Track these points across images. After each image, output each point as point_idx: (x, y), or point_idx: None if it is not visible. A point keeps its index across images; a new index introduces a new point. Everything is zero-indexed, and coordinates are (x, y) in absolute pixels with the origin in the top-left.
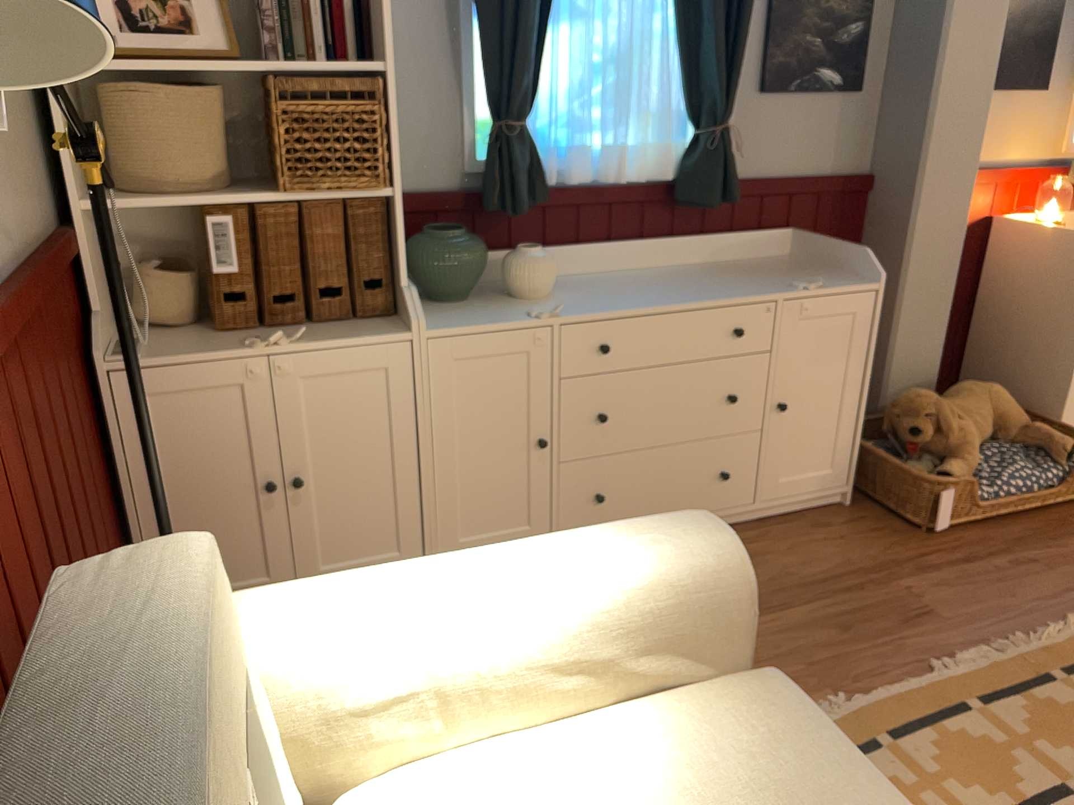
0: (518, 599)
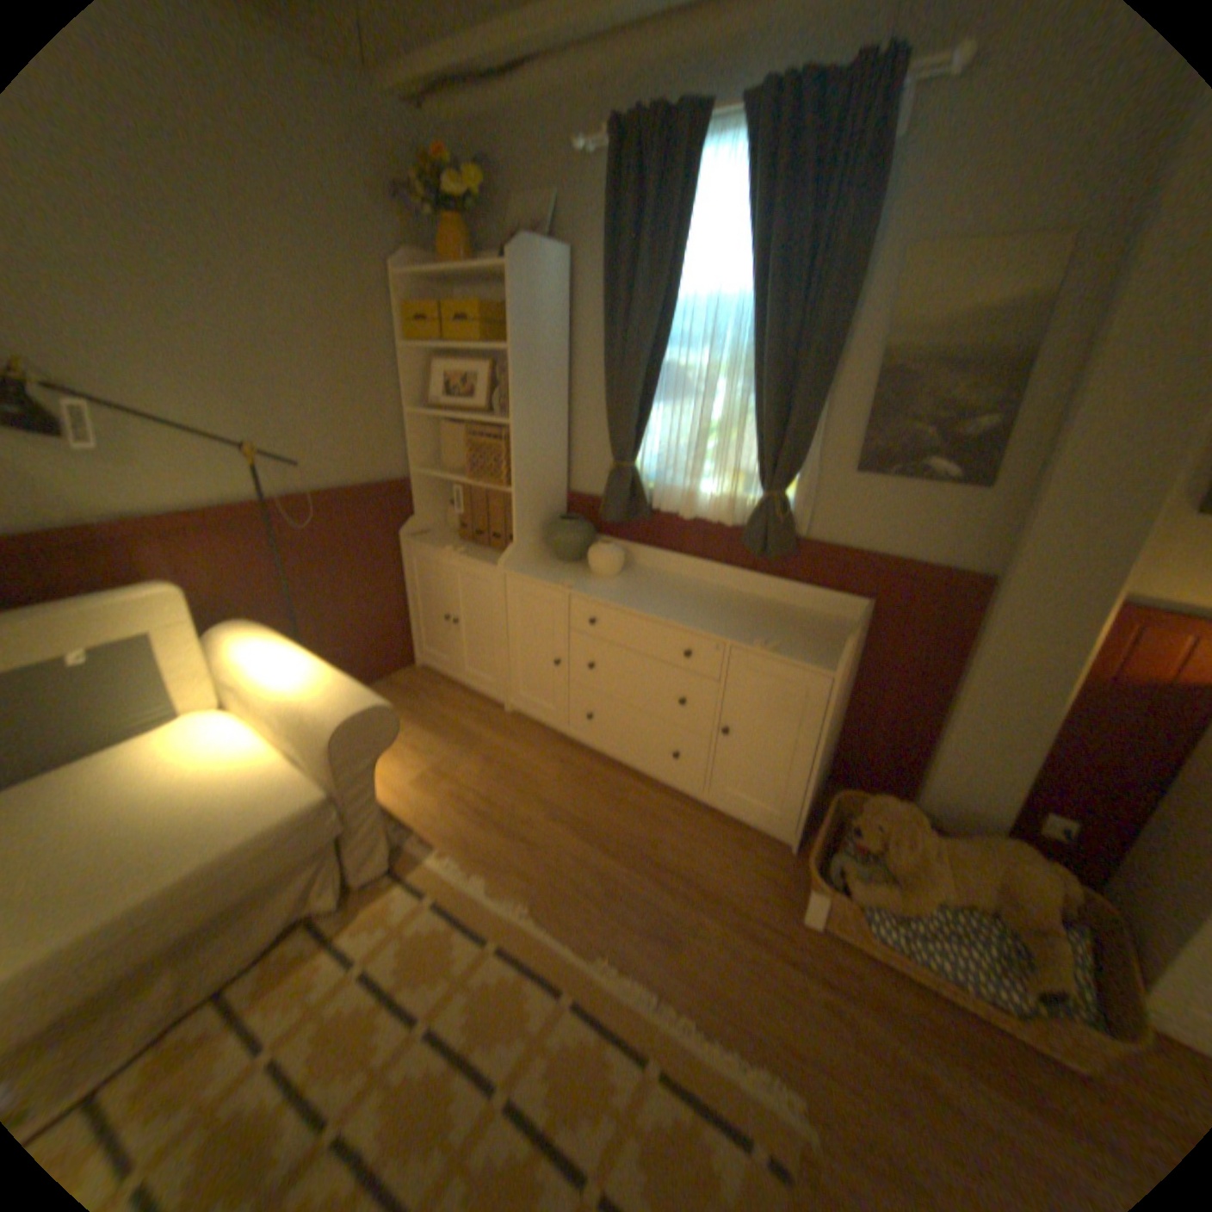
0: (271, 684)
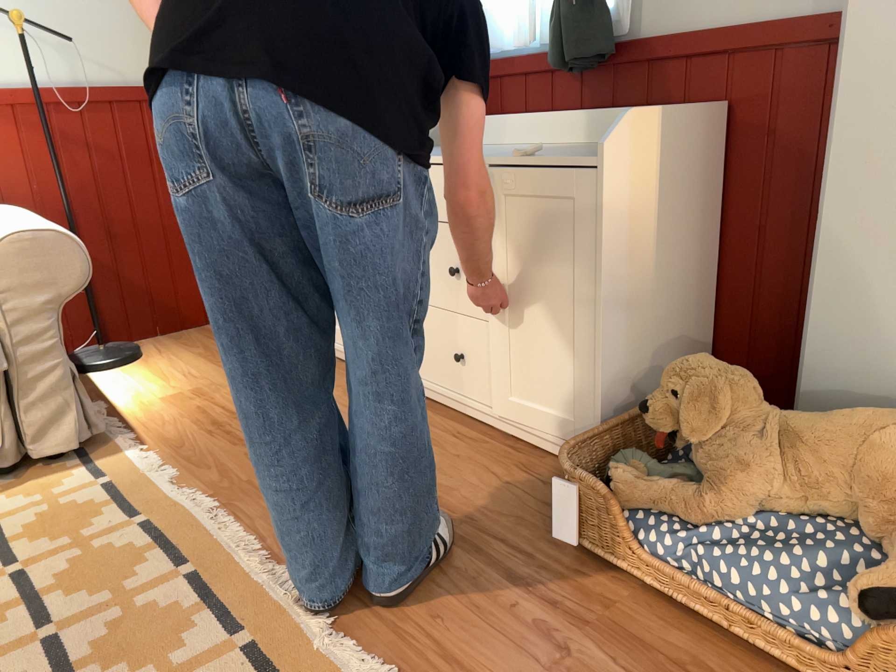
0: None
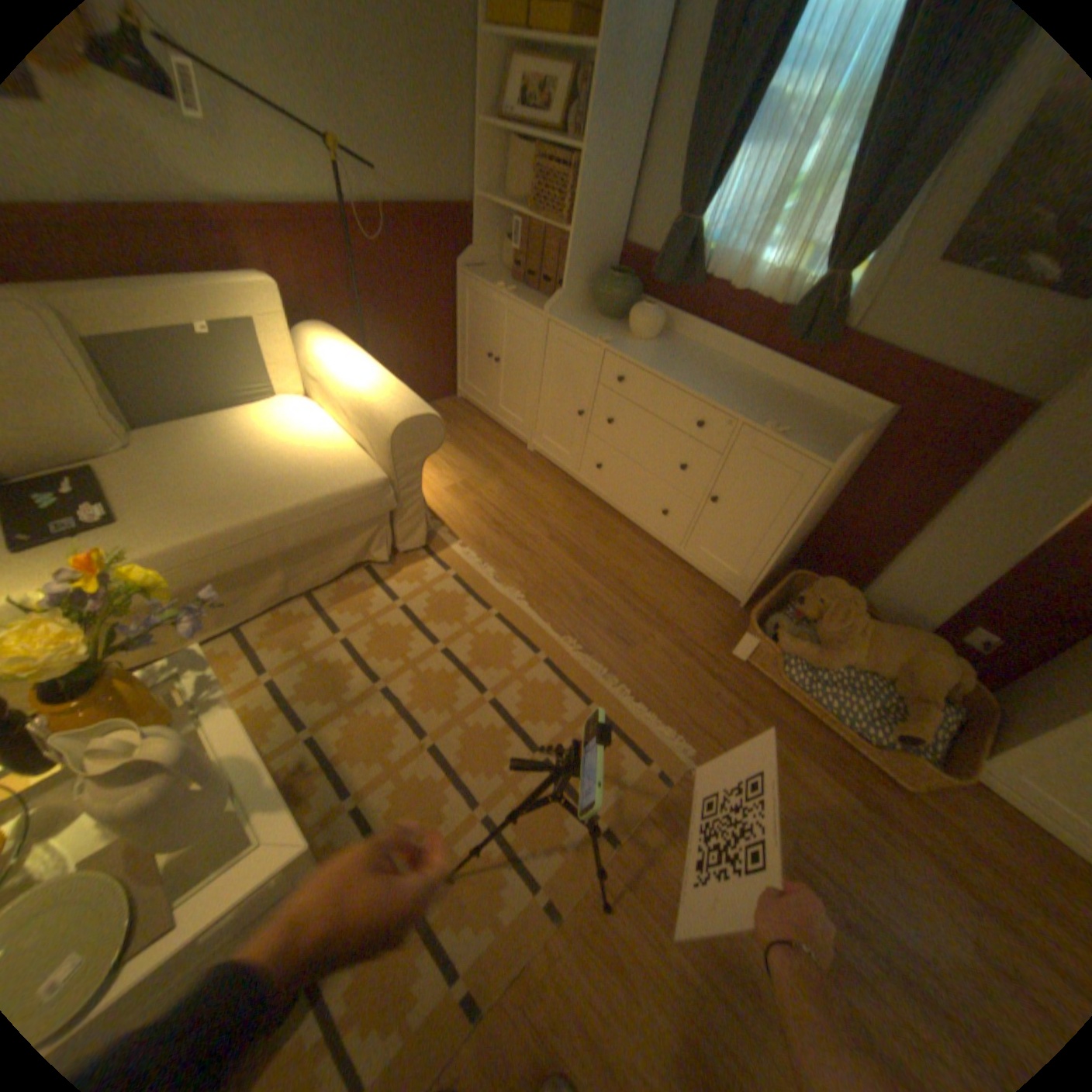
0: (348, 380)
